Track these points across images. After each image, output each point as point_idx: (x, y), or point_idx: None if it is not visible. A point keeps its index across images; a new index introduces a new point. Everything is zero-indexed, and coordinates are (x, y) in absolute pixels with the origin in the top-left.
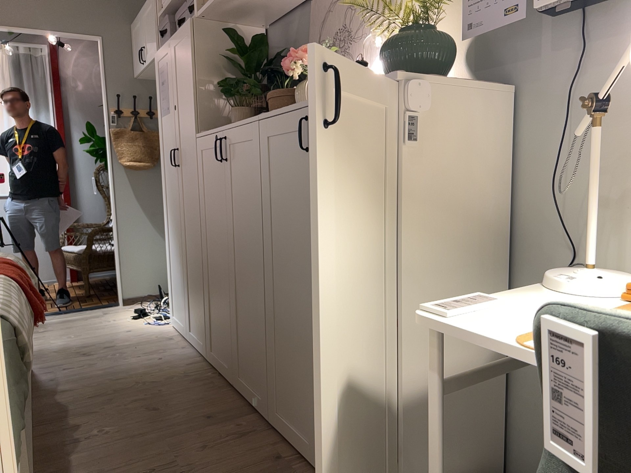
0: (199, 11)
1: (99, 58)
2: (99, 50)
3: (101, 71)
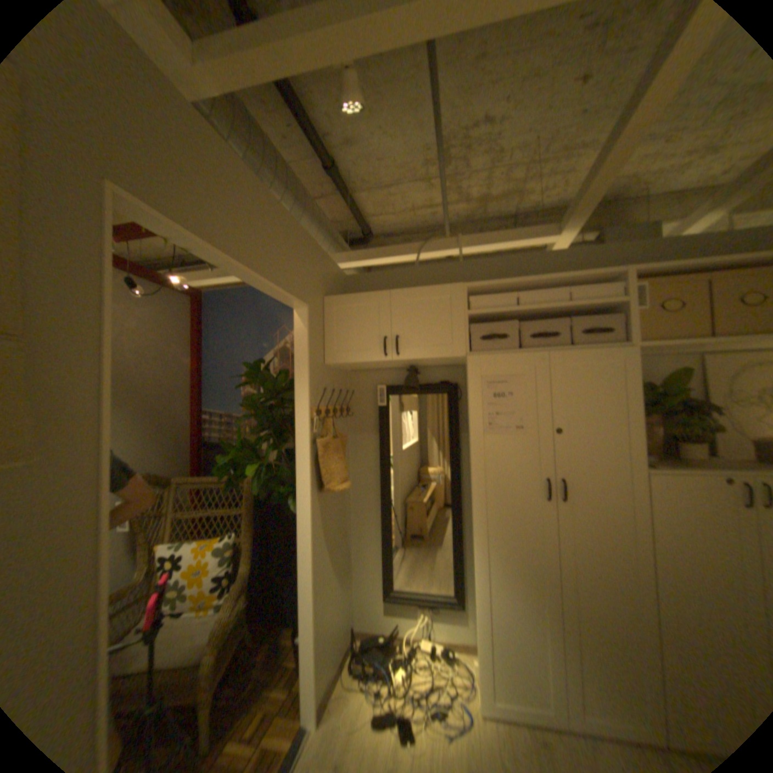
0: (650, 345)
1: (295, 334)
2: (300, 324)
3: (301, 353)
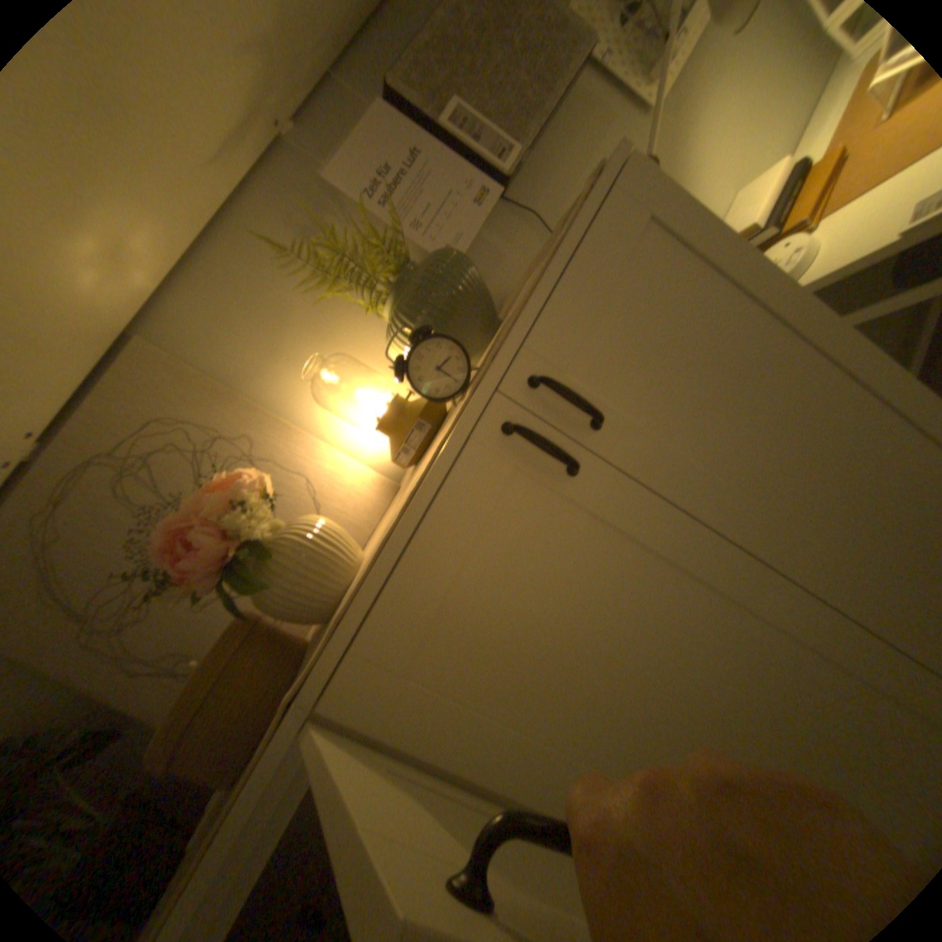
0: None
1: None
2: None
3: None
